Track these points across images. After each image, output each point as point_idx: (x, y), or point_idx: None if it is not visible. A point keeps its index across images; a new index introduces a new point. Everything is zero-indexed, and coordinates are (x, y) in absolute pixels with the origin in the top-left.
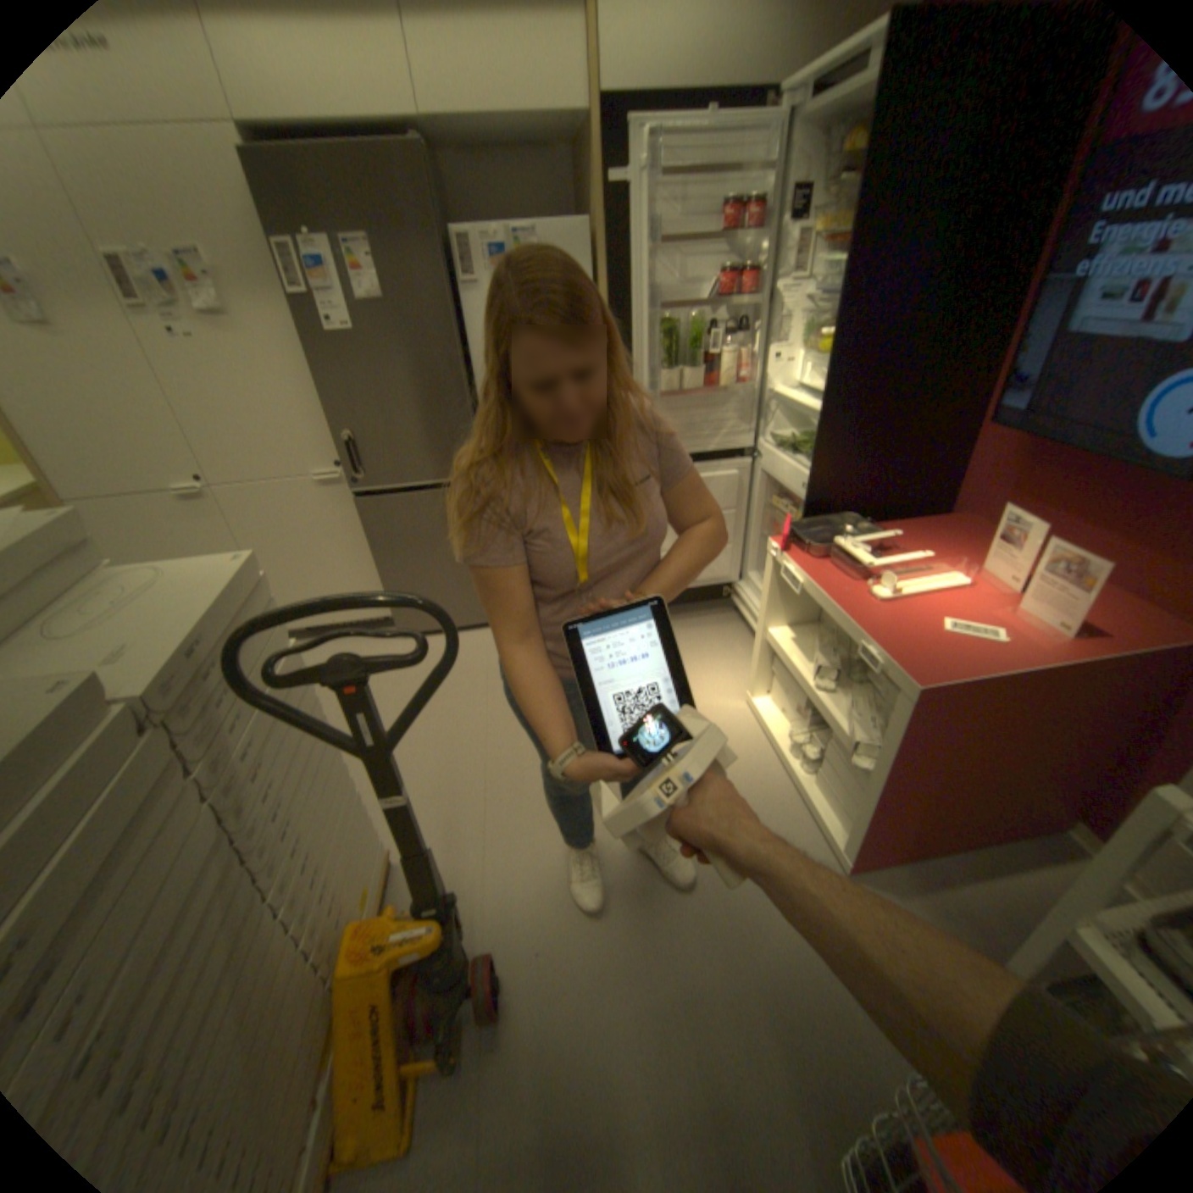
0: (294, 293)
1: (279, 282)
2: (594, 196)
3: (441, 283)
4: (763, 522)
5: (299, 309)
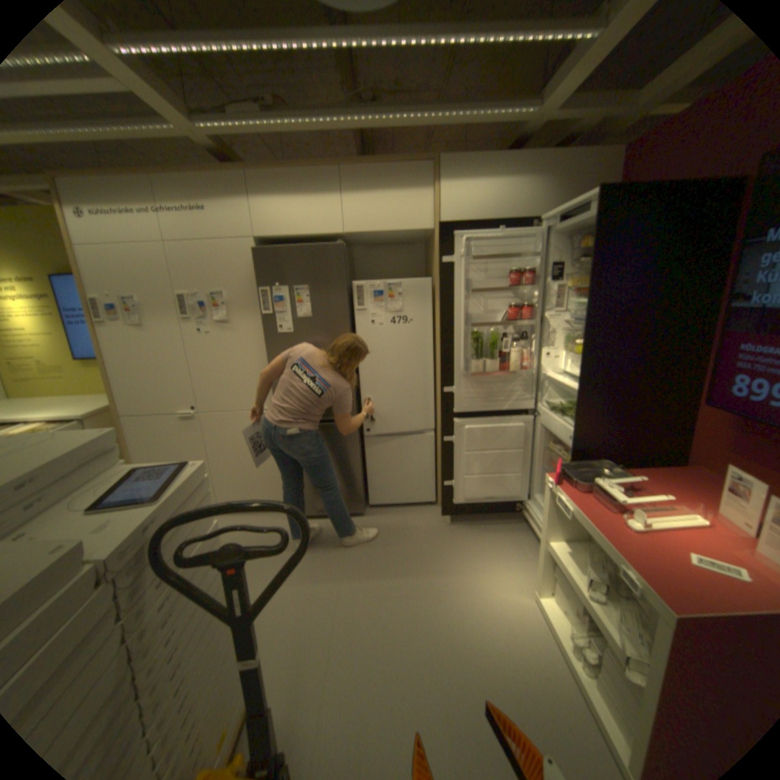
0: (265, 313)
1: (259, 308)
2: (435, 268)
3: (345, 310)
4: (544, 459)
5: (266, 321)
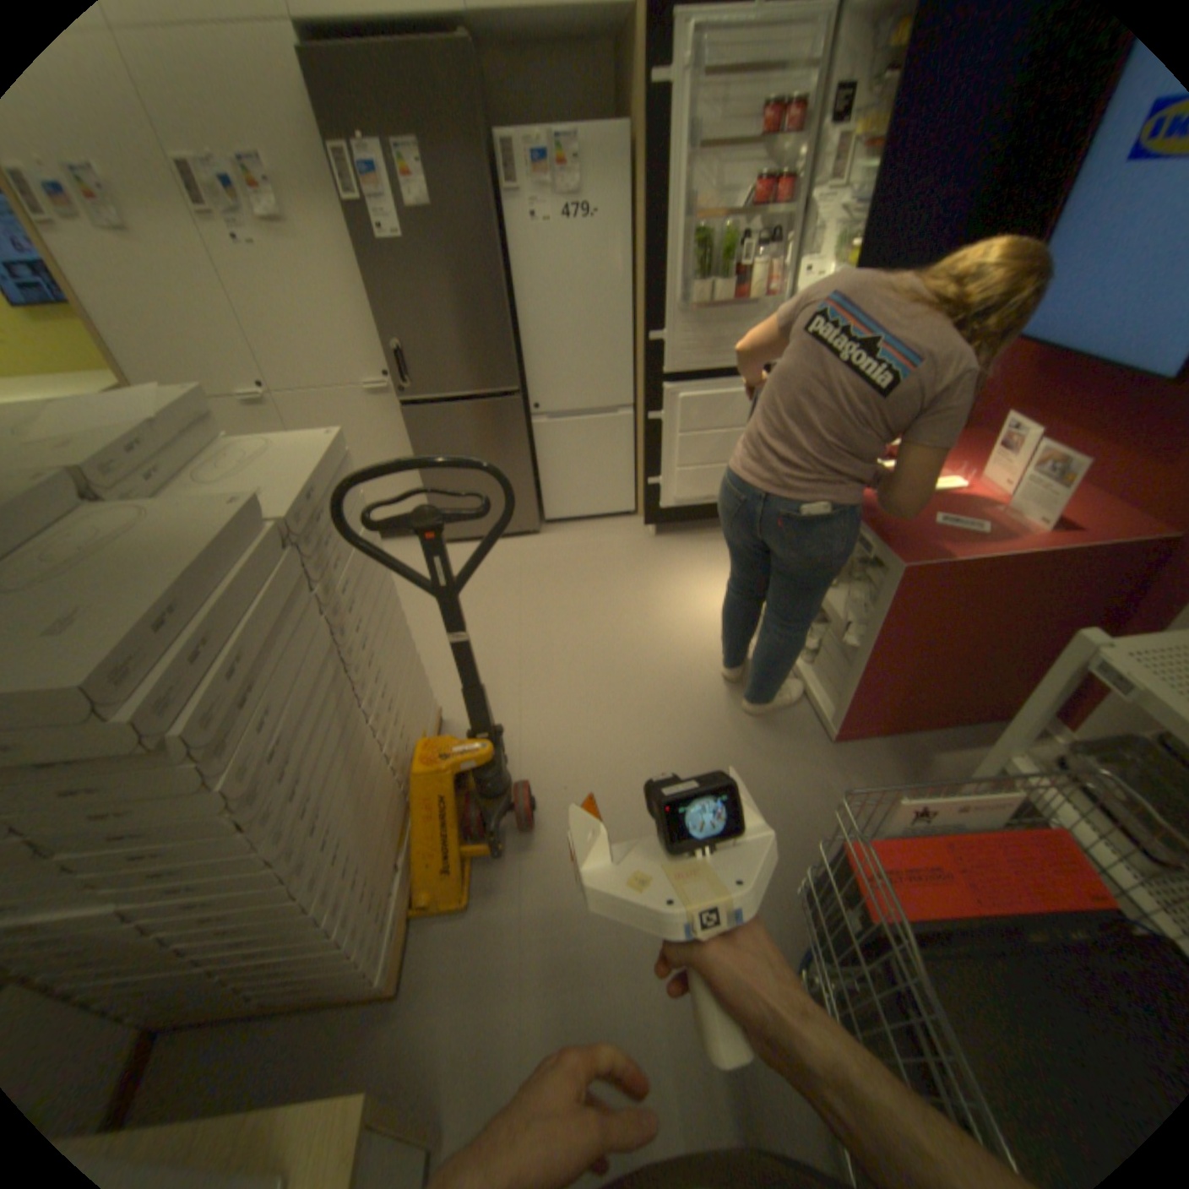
0: (348, 200)
1: (332, 189)
2: (635, 98)
3: (486, 190)
4: None
5: (352, 216)
